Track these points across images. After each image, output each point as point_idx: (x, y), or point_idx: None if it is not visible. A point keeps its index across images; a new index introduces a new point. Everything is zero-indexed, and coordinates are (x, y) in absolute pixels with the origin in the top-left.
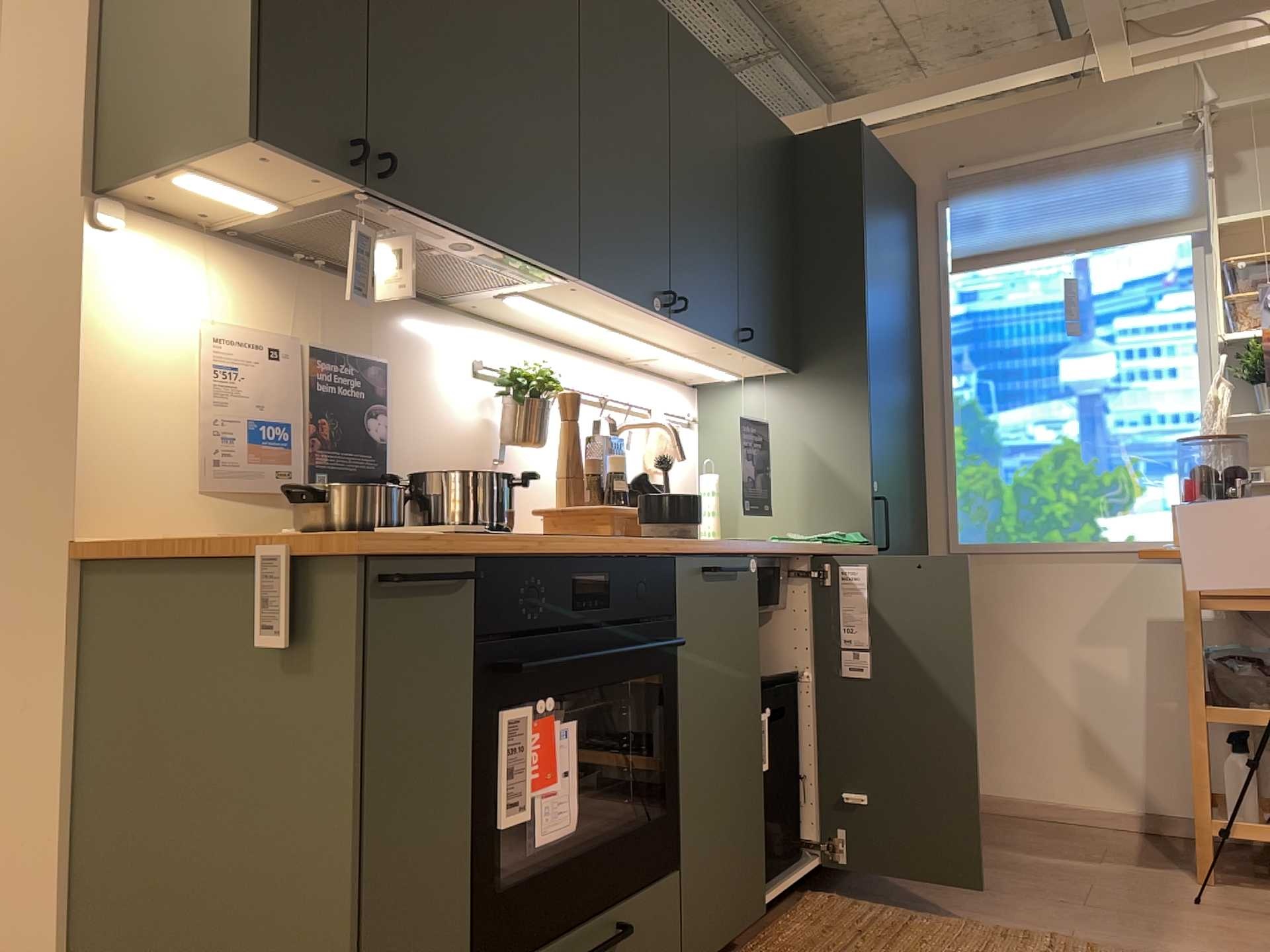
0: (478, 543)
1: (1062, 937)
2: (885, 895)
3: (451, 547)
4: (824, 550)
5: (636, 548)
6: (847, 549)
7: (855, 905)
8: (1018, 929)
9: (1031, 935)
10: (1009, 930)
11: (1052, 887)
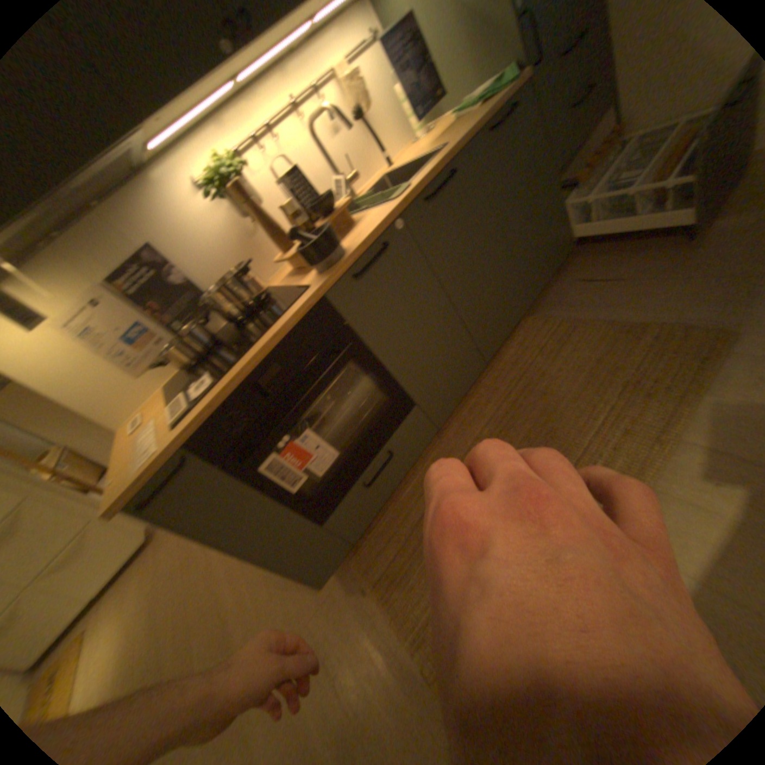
0: (174, 444)
1: (667, 323)
2: (566, 303)
3: (161, 460)
4: (464, 140)
5: (290, 320)
6: (497, 101)
7: (545, 322)
8: (640, 318)
9: (644, 328)
10: (631, 325)
11: (683, 261)
